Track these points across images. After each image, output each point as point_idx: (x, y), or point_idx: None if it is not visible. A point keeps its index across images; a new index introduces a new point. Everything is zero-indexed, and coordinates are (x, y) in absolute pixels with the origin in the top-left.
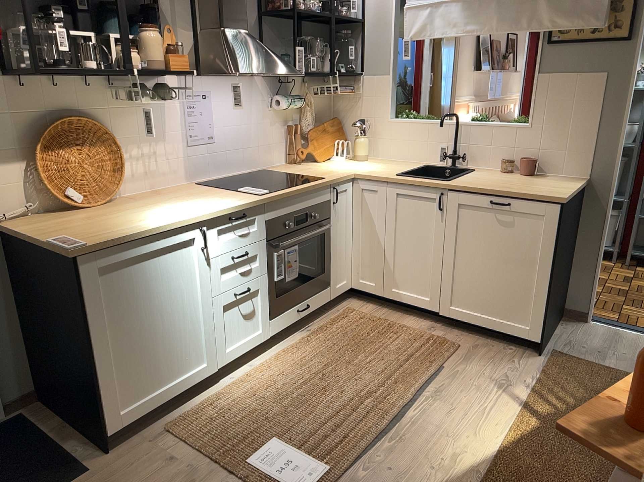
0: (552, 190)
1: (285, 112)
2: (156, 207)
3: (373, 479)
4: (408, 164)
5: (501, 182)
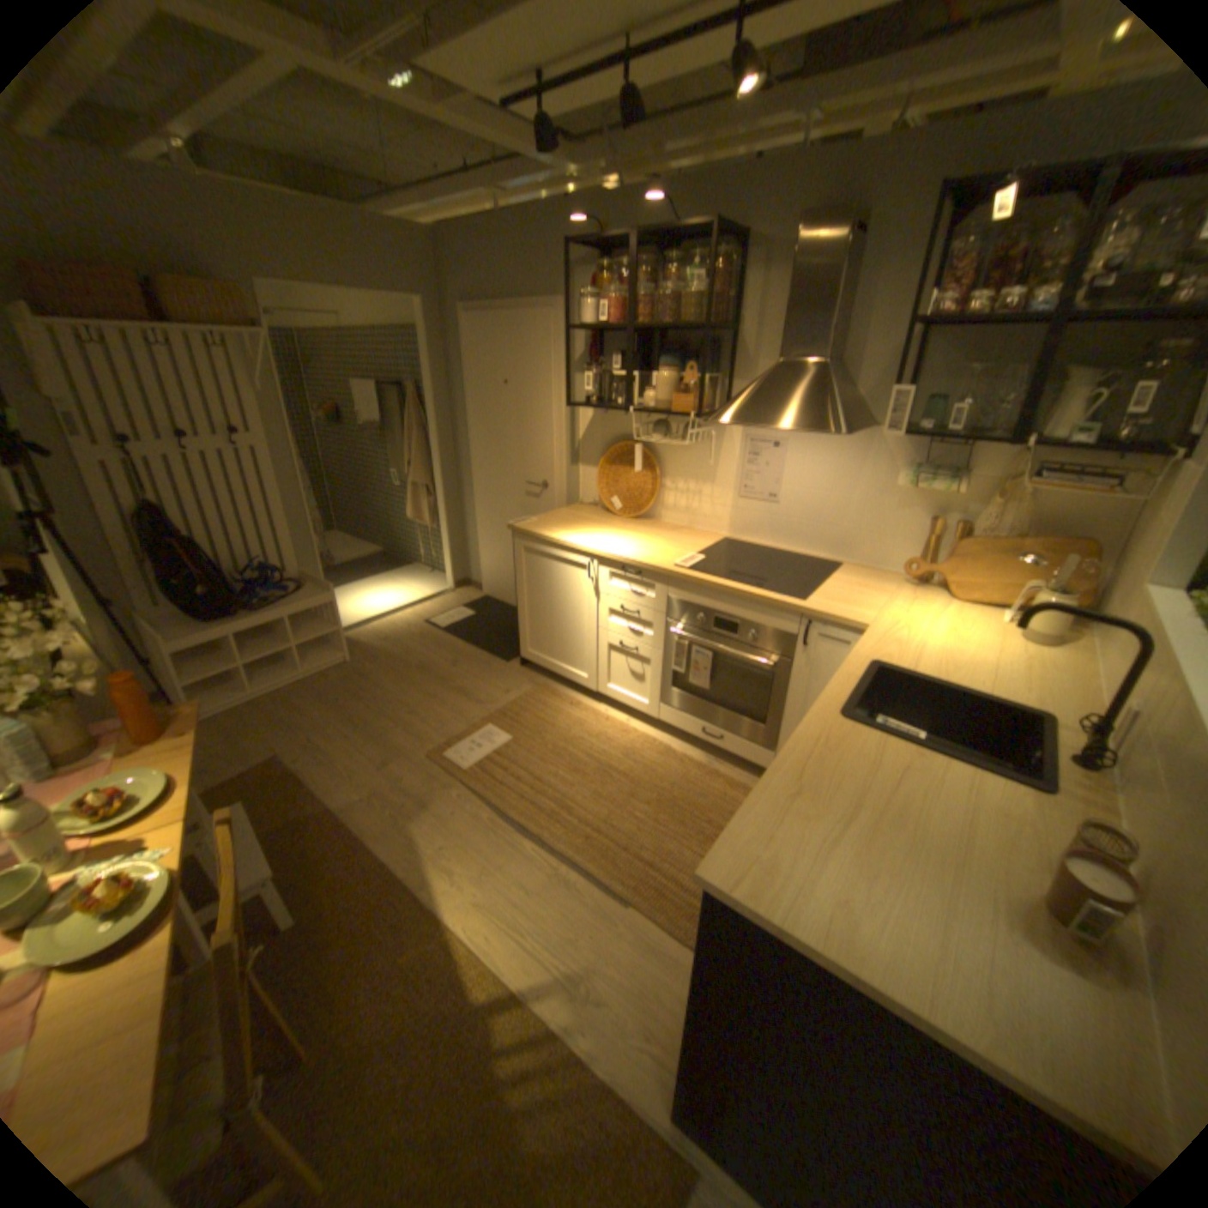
0: (805, 887)
1: (943, 494)
2: (621, 533)
3: (446, 800)
4: (1057, 697)
5: (883, 804)
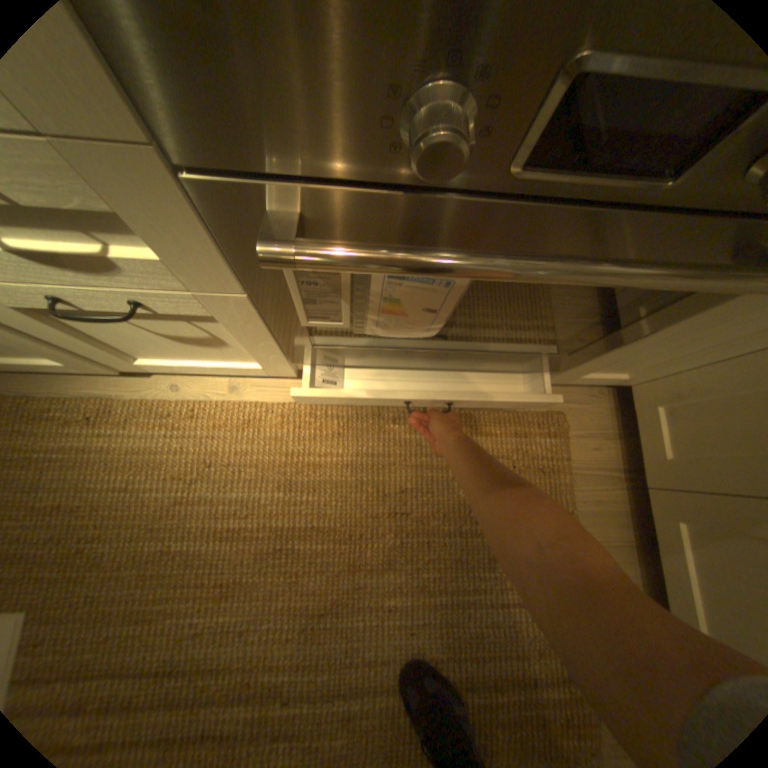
0: None
1: None
2: None
3: None
4: None
5: None
